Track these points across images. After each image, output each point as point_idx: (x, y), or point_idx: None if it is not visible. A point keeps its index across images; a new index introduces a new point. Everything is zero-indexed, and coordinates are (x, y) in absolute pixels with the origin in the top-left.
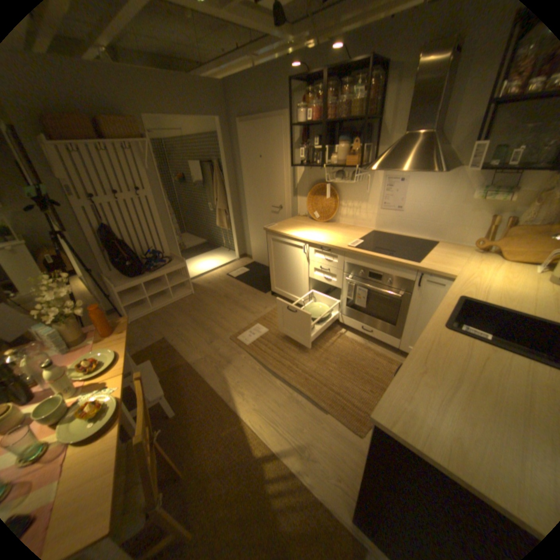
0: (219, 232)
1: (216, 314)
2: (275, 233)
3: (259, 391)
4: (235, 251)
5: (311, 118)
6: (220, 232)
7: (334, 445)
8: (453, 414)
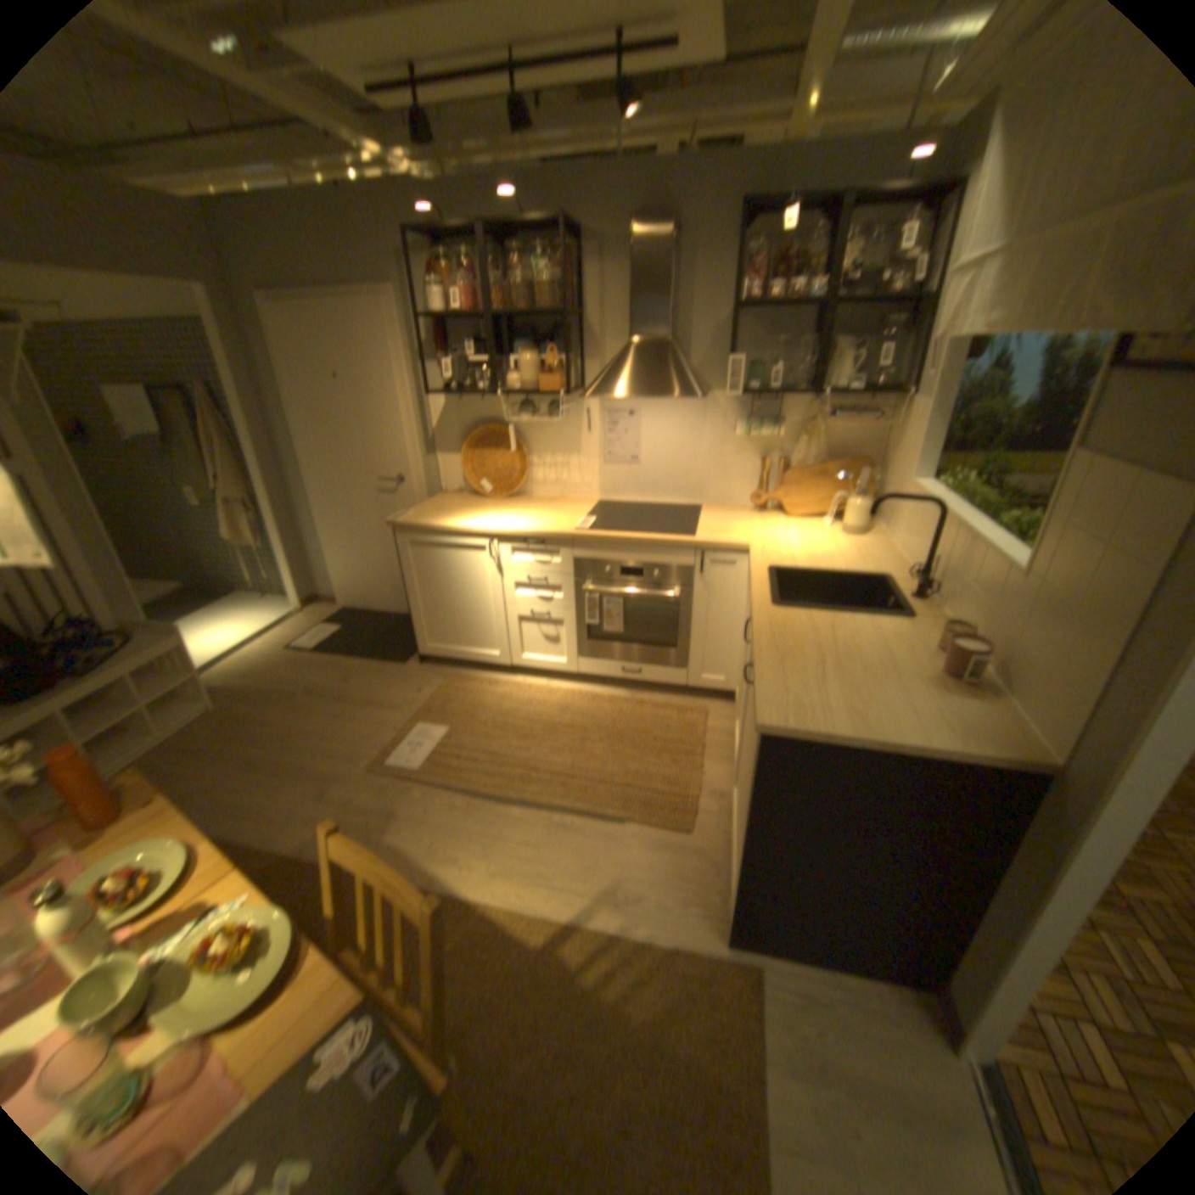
0: (227, 553)
1: (304, 734)
2: (418, 528)
3: (485, 838)
4: (287, 591)
5: (448, 303)
6: (228, 554)
7: (655, 861)
8: (832, 689)
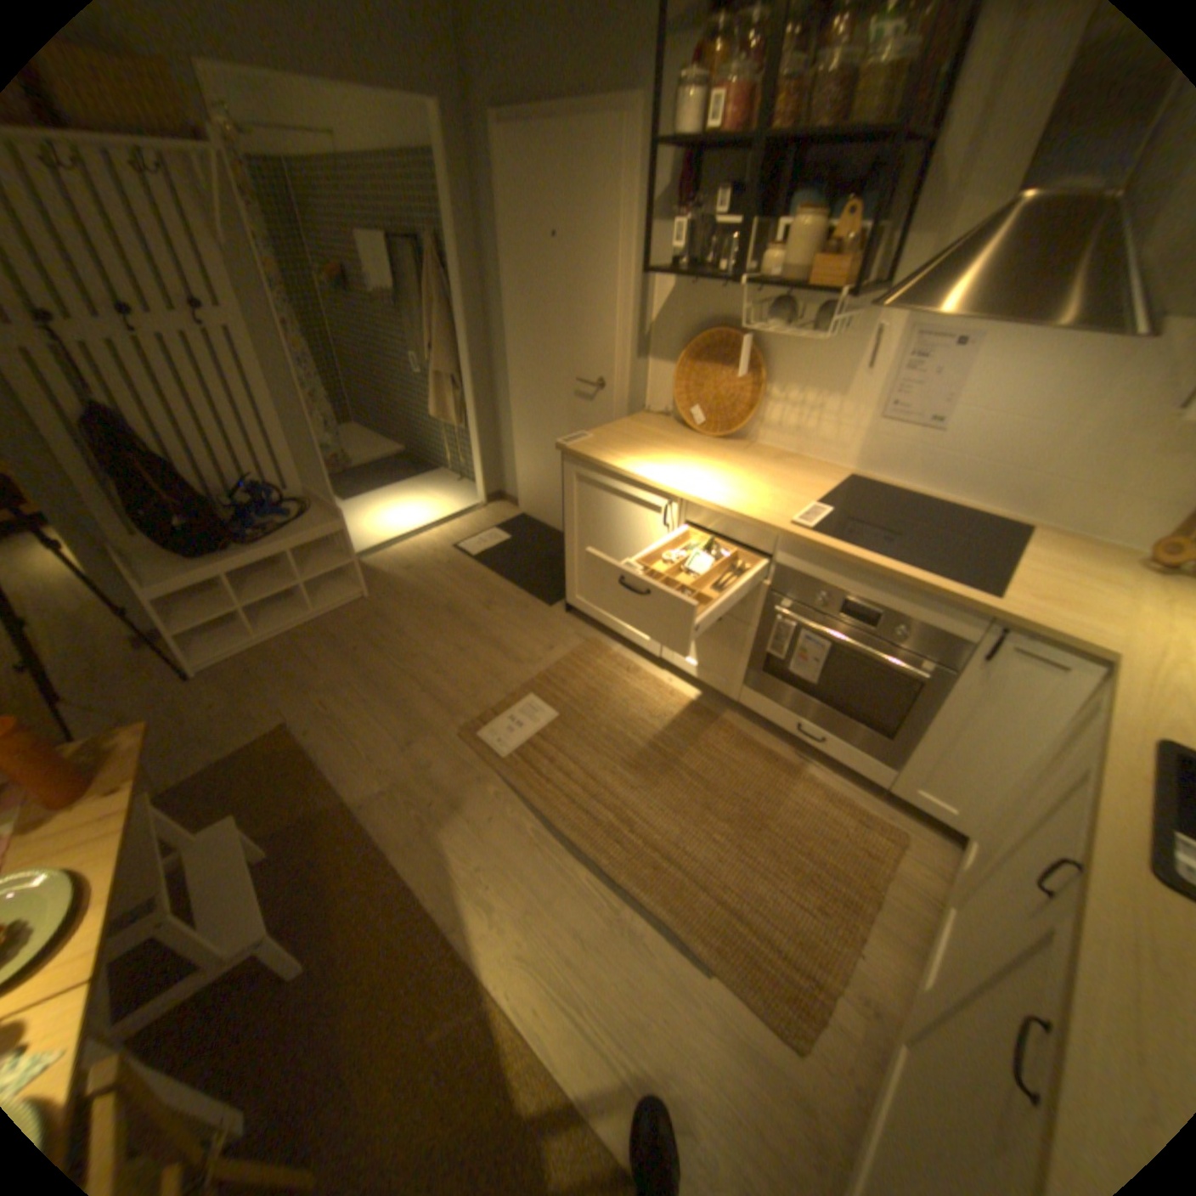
0: (438, 429)
1: (424, 661)
2: (589, 462)
3: (534, 899)
4: (477, 484)
5: (713, 124)
6: (439, 430)
7: (732, 1076)
8: None
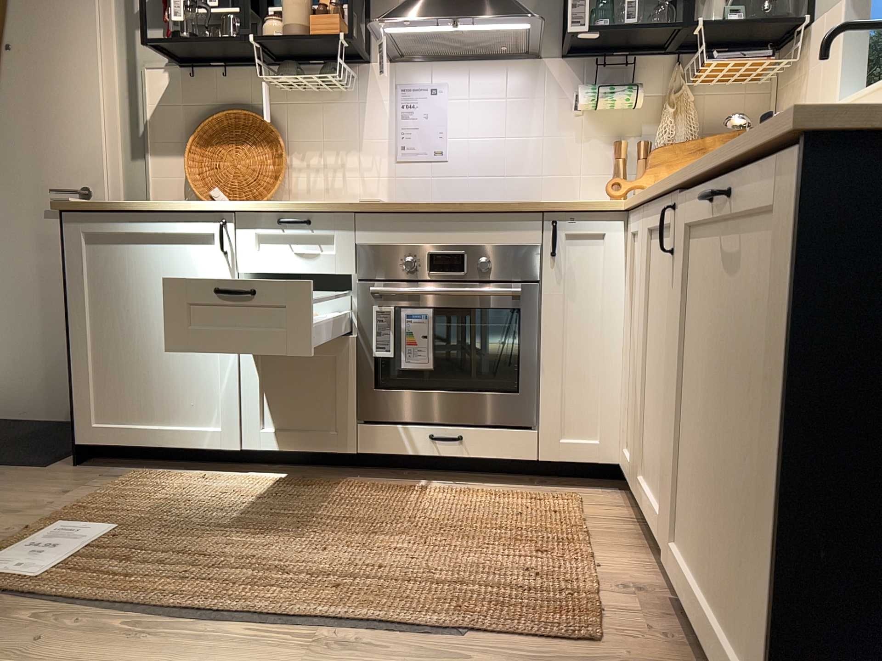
0: None
1: None
2: (104, 213)
3: None
4: None
5: None
6: None
7: None
8: None
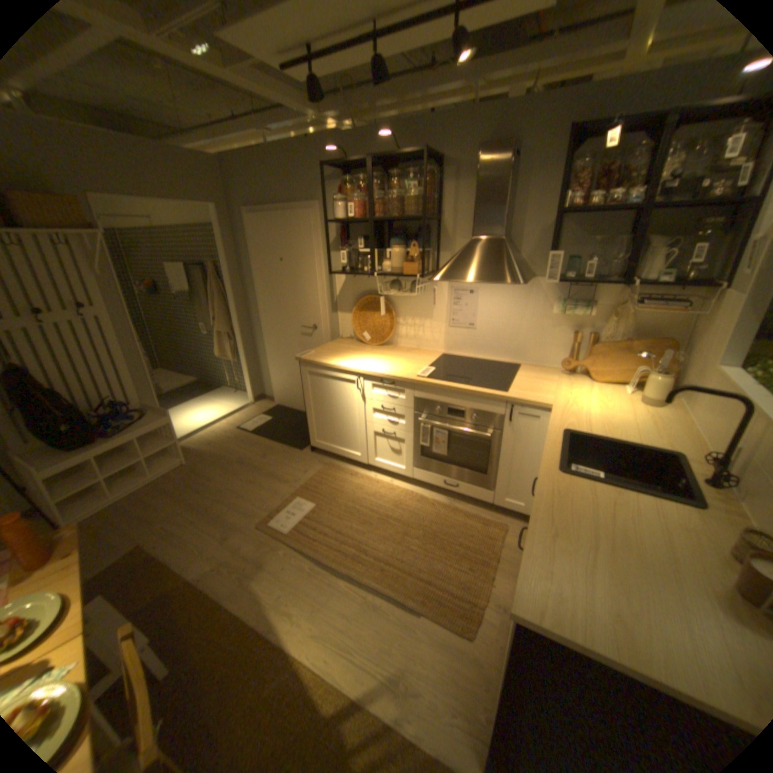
0: (219, 364)
1: (228, 493)
2: (314, 364)
3: (315, 603)
4: (247, 392)
5: (351, 214)
6: (220, 365)
7: (437, 661)
8: (602, 584)
